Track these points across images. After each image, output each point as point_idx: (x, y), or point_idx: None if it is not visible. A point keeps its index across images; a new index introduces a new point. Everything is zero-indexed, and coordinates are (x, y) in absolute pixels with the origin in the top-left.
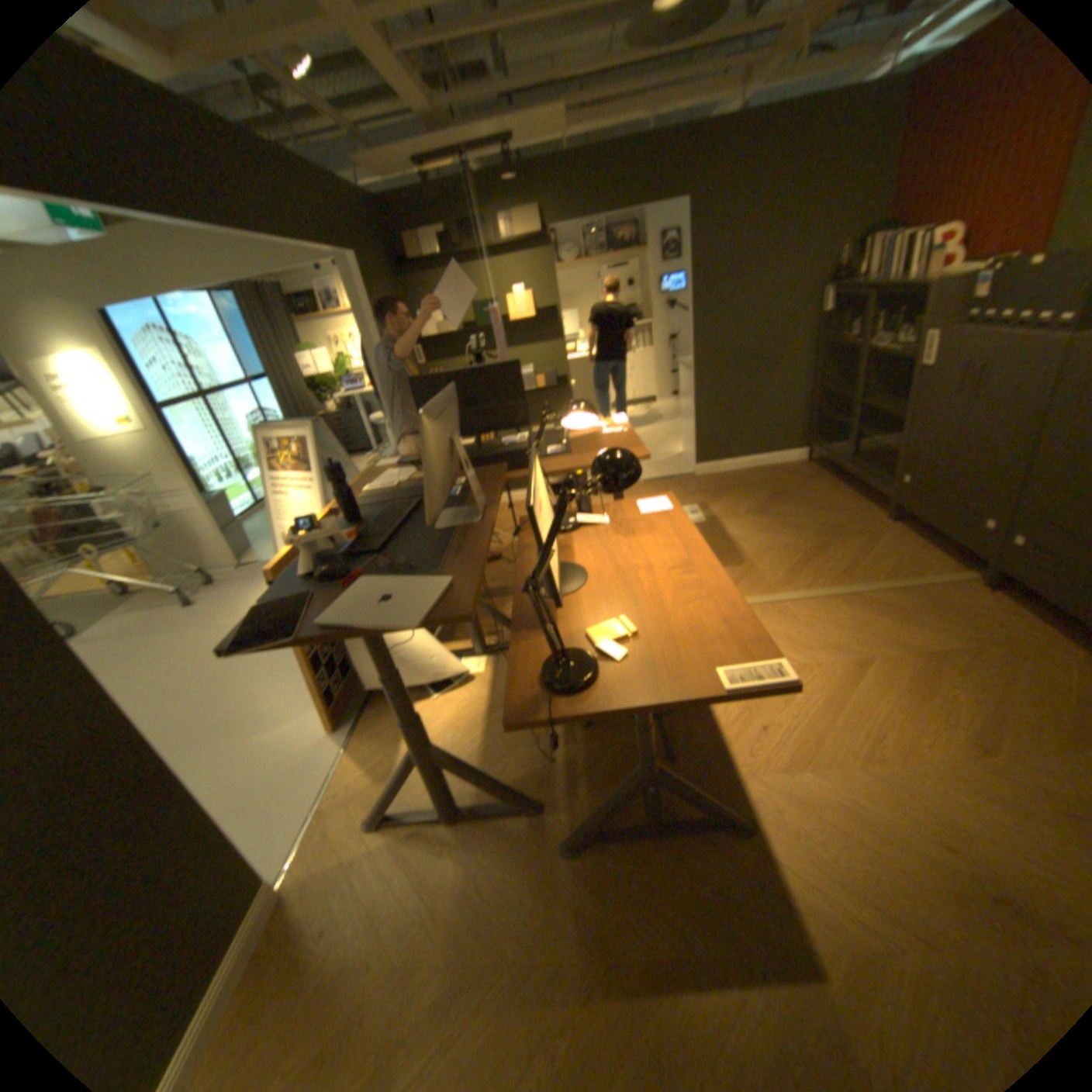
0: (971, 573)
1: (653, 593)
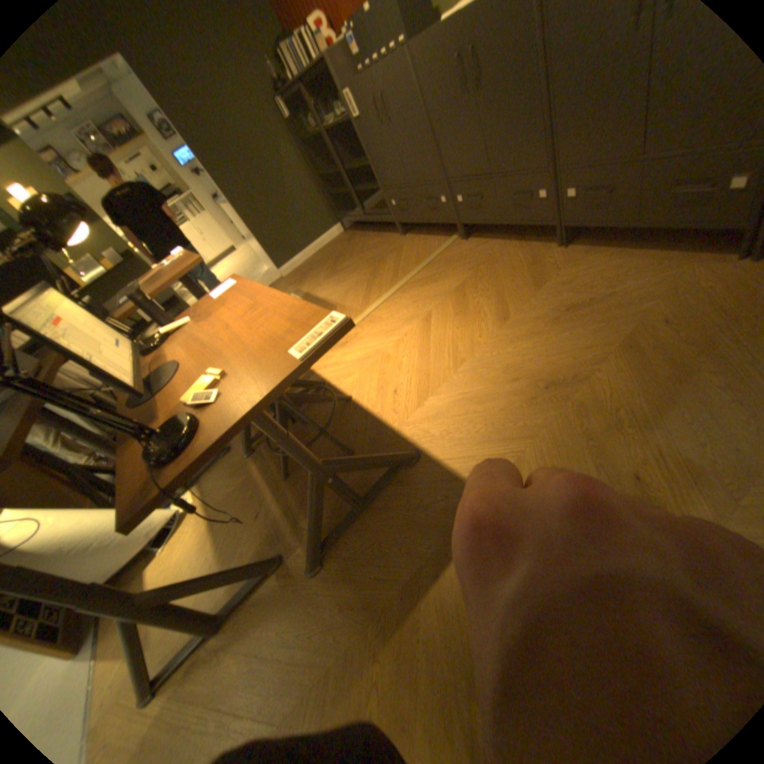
0: (453, 236)
1: (232, 339)
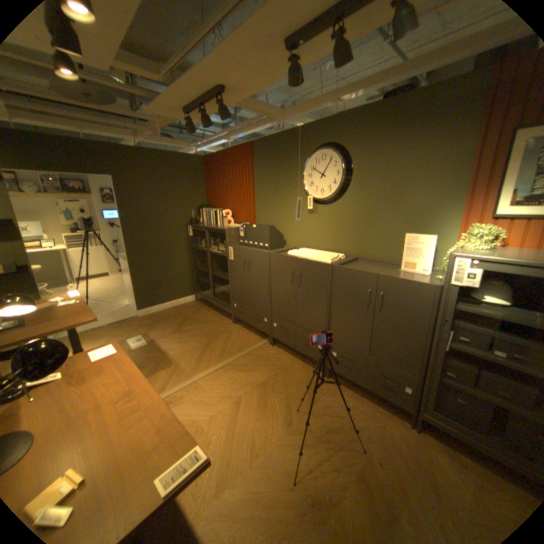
0: (265, 340)
1: (102, 430)
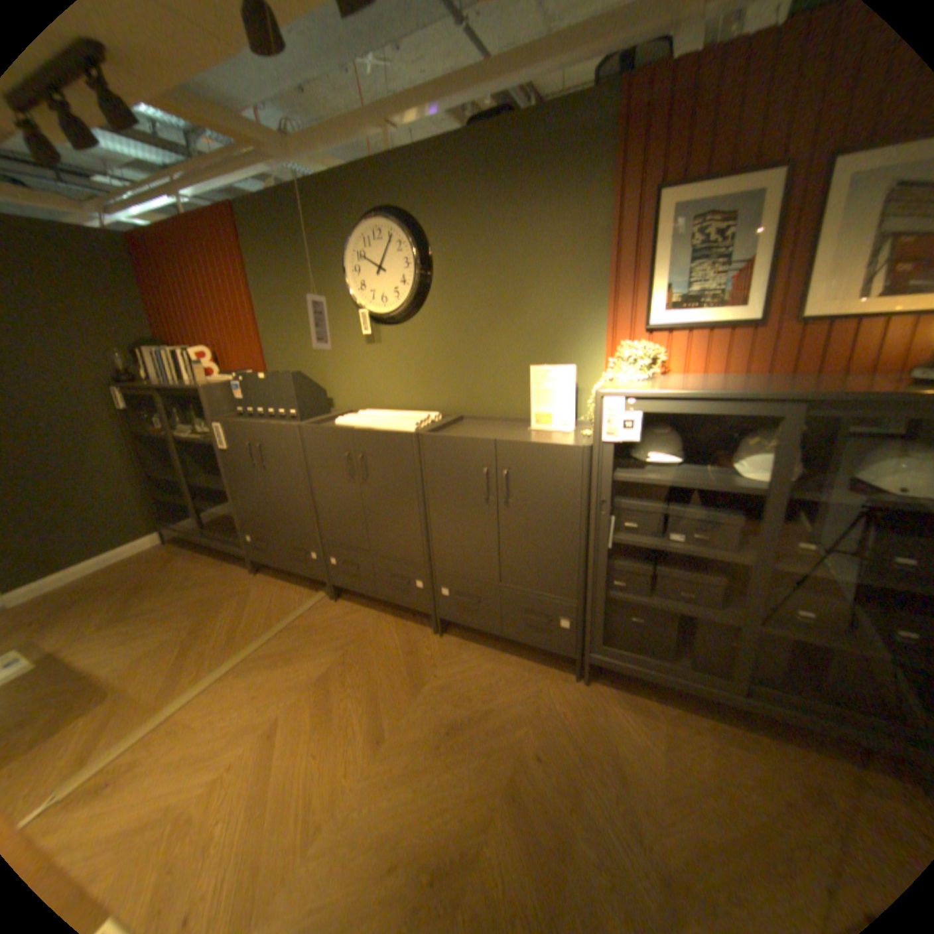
0: (318, 591)
1: None
